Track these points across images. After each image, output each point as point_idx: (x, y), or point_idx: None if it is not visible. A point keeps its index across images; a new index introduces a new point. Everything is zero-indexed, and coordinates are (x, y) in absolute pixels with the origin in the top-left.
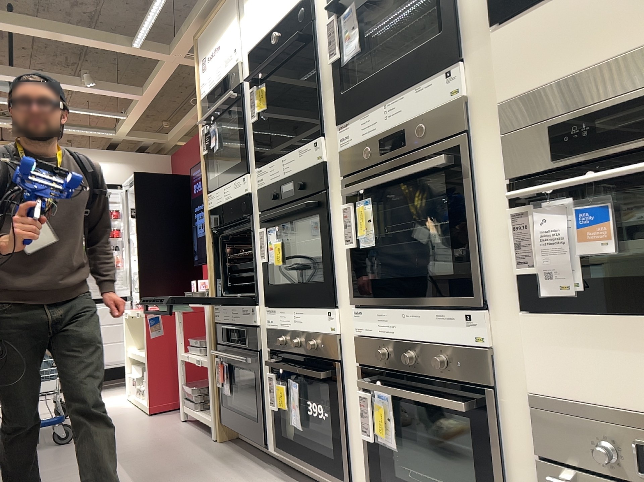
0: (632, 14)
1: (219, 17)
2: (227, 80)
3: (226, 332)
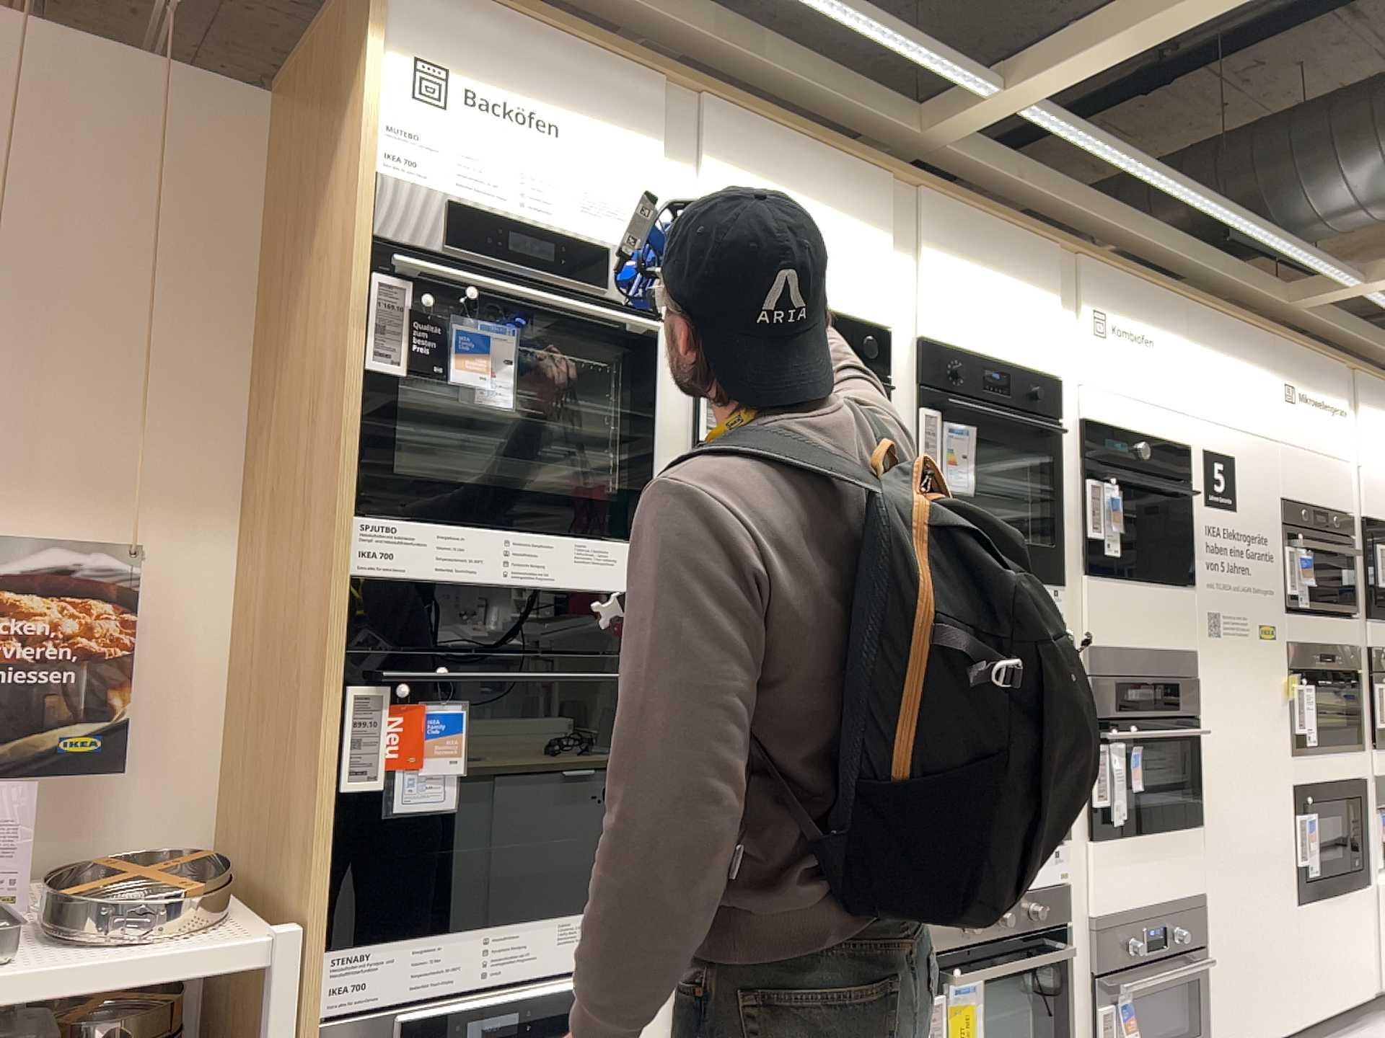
0: (1150, 624)
1: (581, 61)
2: (599, 258)
3: (429, 1029)
